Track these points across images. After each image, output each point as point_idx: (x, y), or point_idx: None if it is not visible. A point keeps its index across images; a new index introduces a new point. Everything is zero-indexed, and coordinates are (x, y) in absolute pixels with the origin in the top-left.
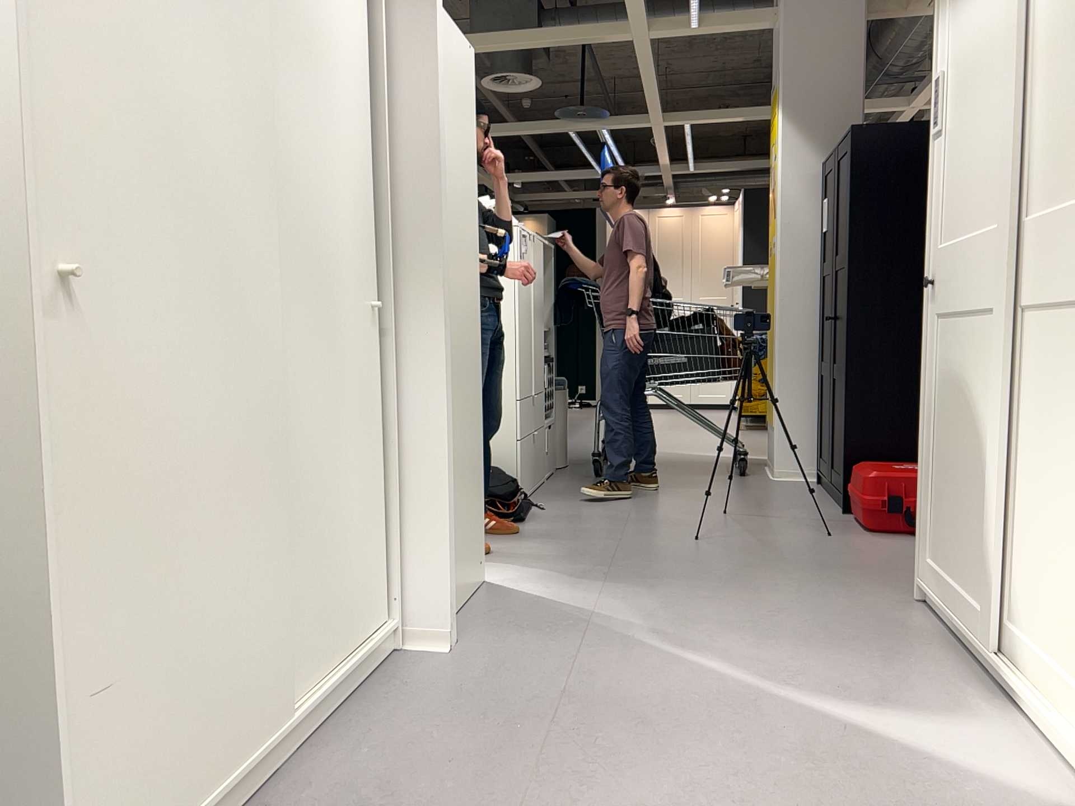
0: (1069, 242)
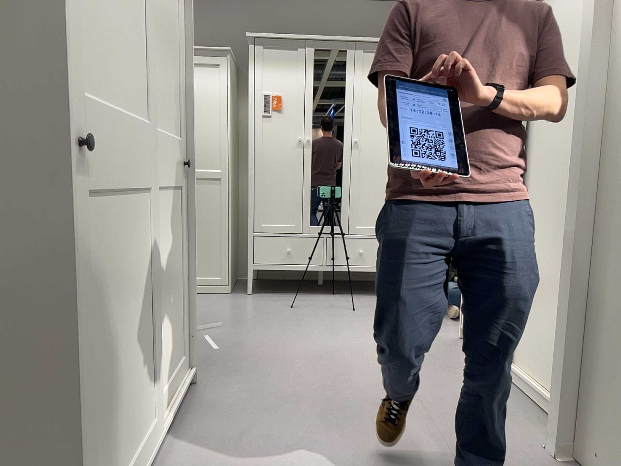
0: (172, 158)
